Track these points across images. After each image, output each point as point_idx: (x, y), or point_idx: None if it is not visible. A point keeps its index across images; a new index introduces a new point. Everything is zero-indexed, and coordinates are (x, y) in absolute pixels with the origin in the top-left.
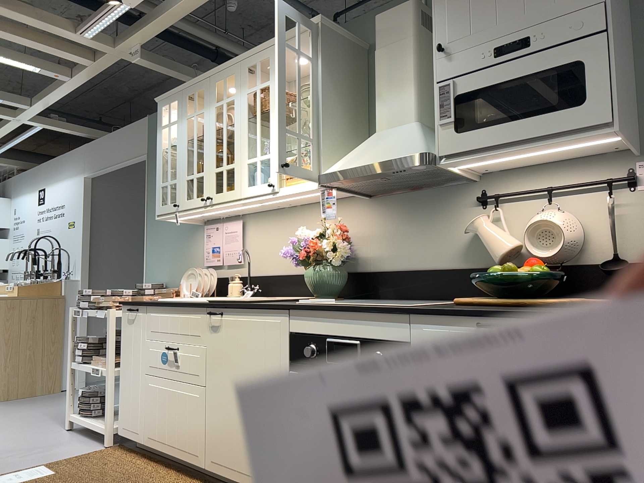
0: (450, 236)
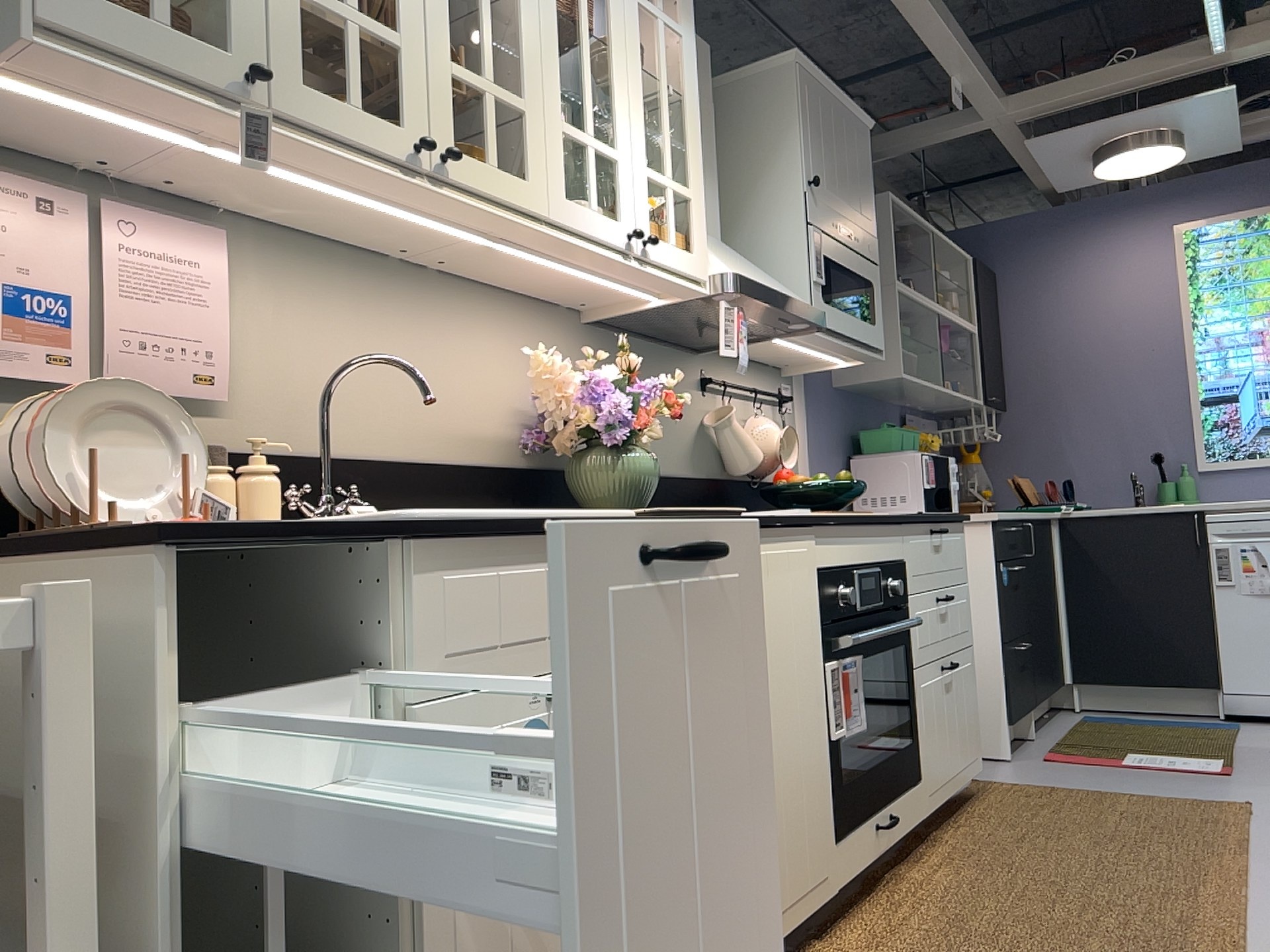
0: (681, 427)
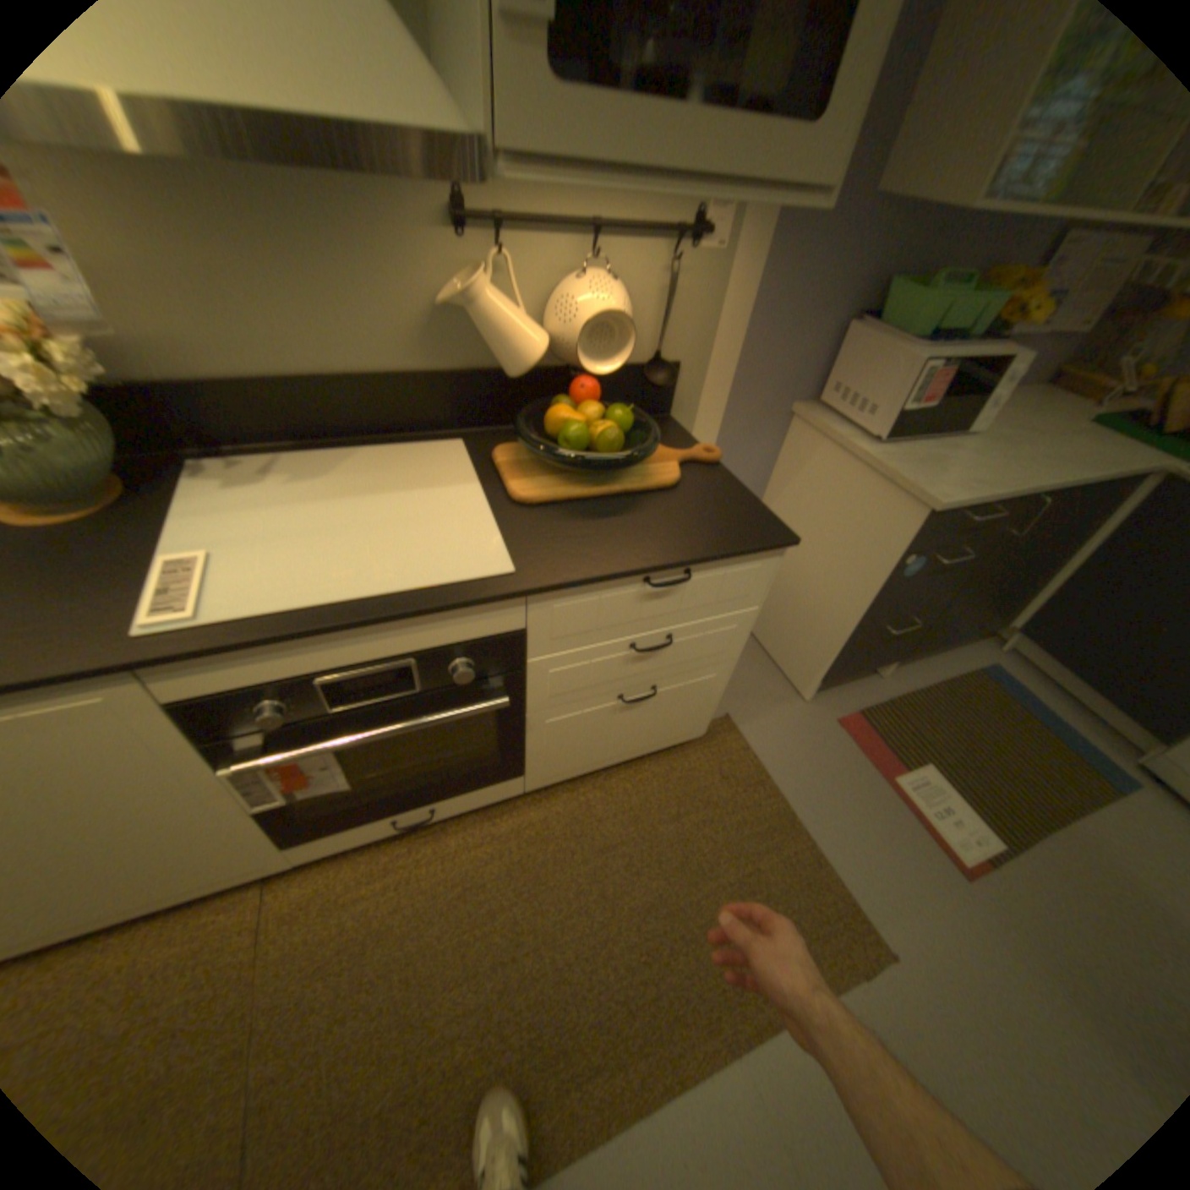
0: (385, 299)
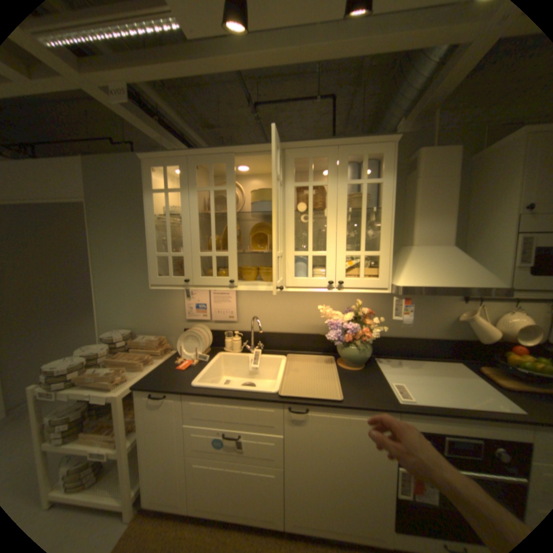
0: (440, 319)
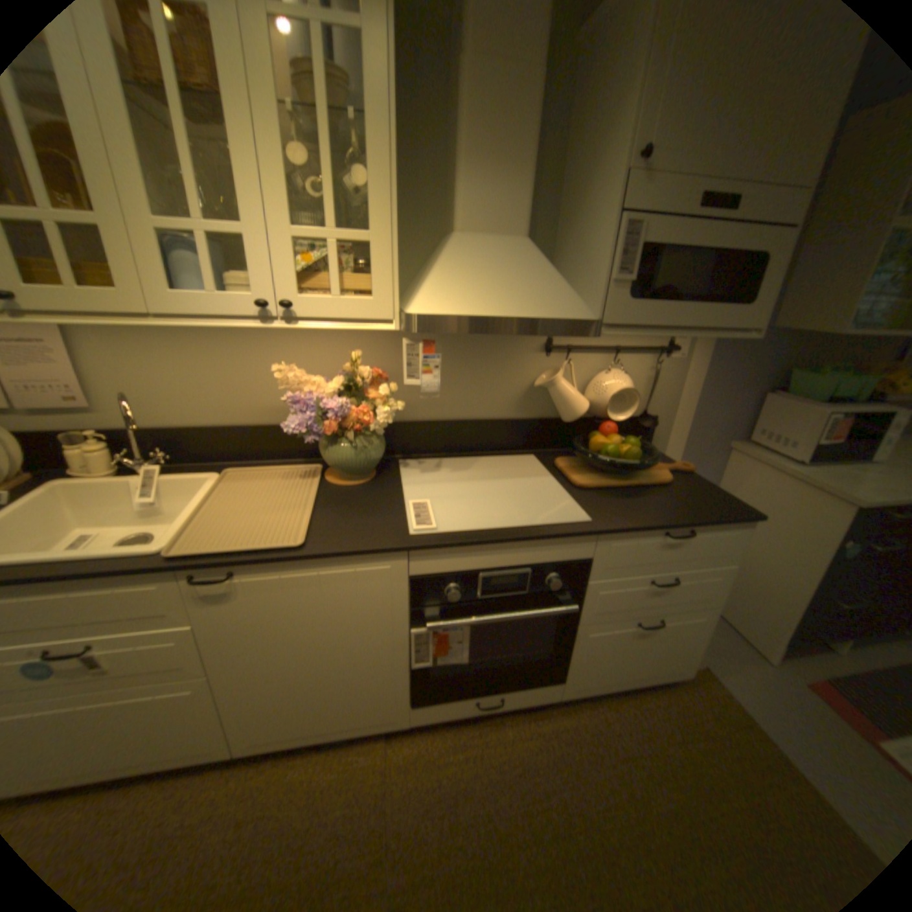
0: (507, 384)
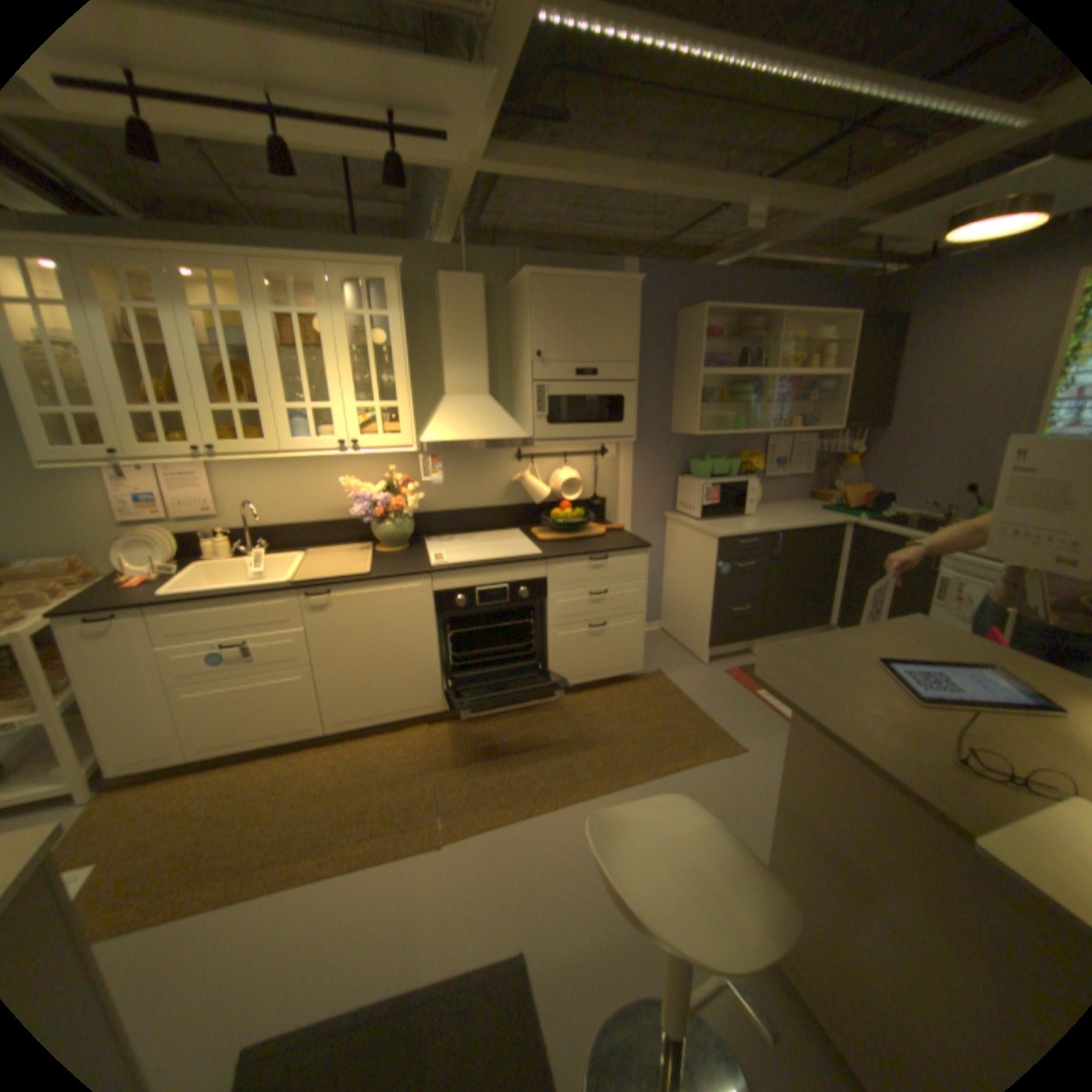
0: (494, 483)
